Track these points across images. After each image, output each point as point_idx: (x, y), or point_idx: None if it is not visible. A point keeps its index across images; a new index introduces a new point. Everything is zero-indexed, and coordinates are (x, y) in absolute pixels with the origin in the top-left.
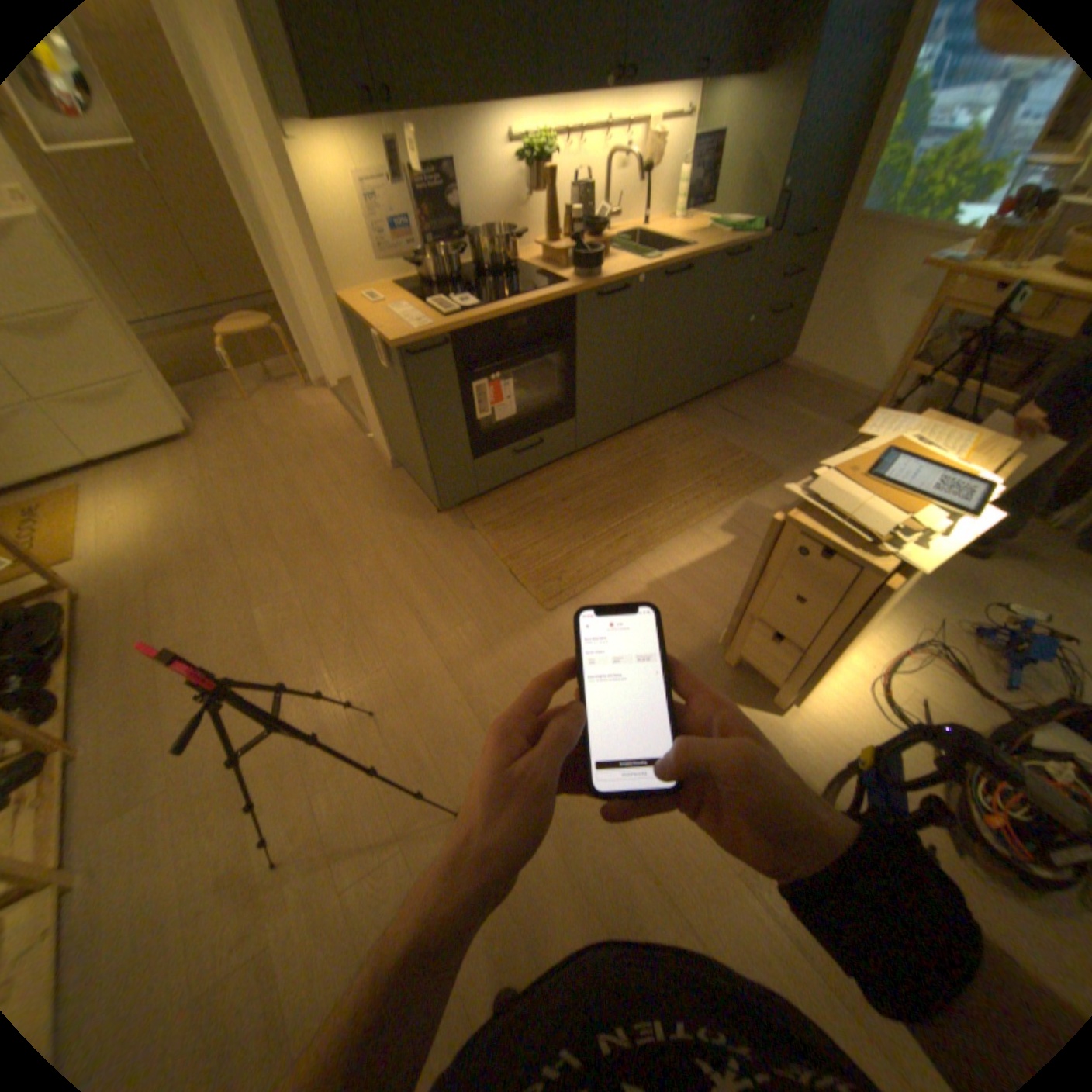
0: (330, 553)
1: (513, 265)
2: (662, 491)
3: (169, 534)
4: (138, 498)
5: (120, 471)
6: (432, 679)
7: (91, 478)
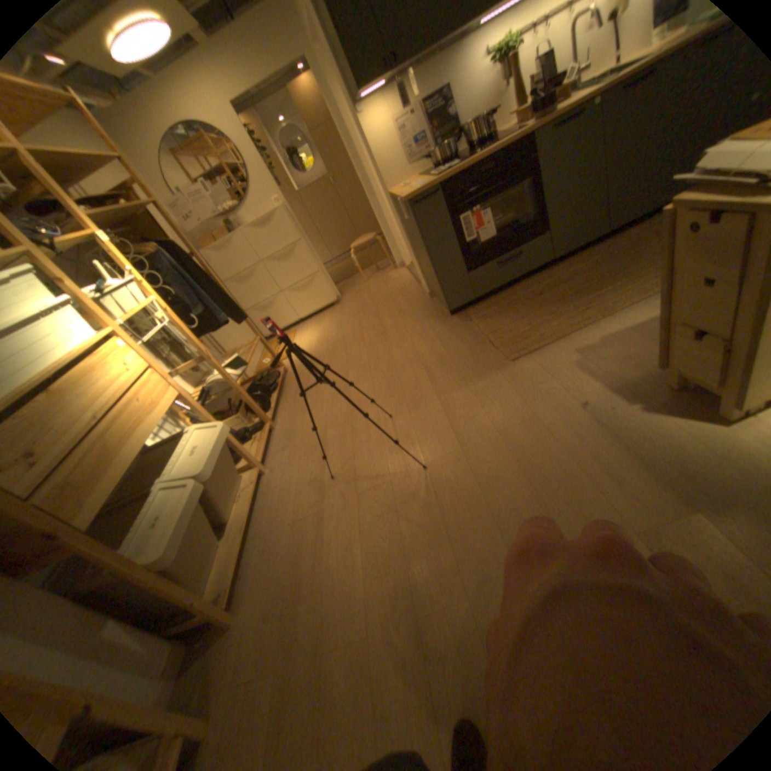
0: (387, 342)
1: (495, 134)
2: (634, 271)
3: (322, 342)
4: (314, 330)
5: (311, 320)
6: (426, 399)
7: (300, 325)
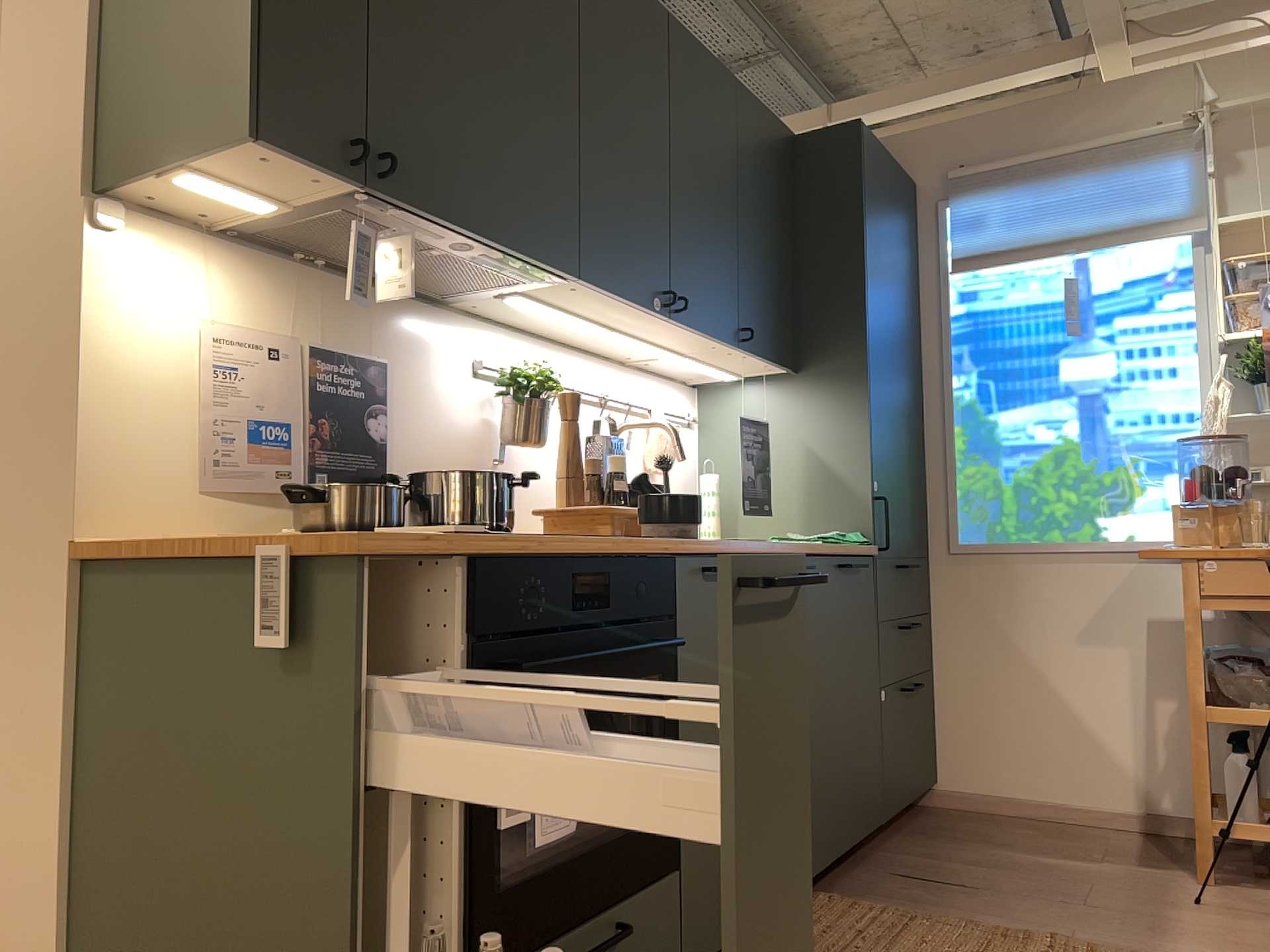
0: None
1: None
2: None
3: None
4: None
5: None
6: None
7: None
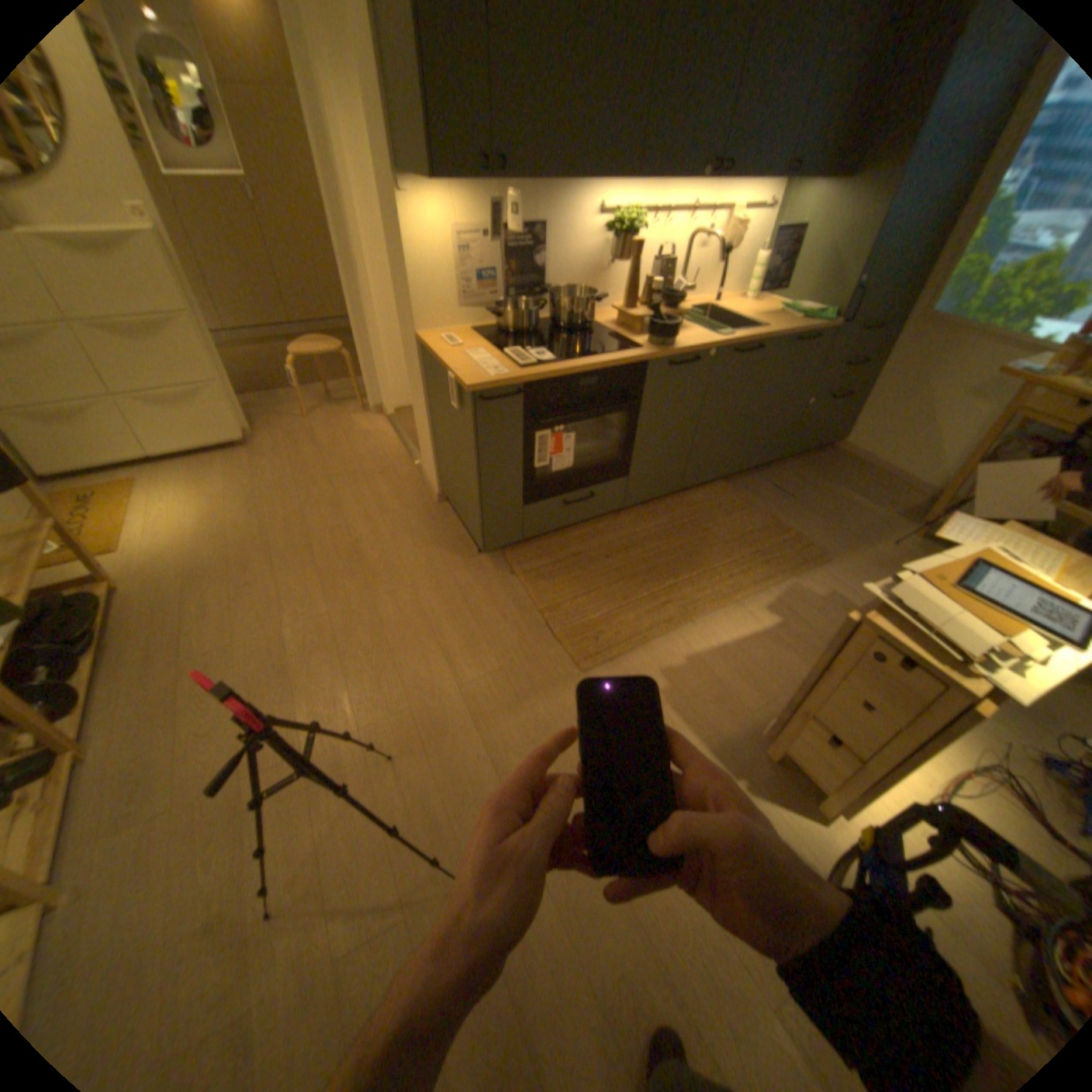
0: (367, 580)
1: (588, 324)
2: (708, 561)
3: (214, 538)
4: (190, 499)
5: (177, 470)
6: (457, 728)
7: (149, 473)
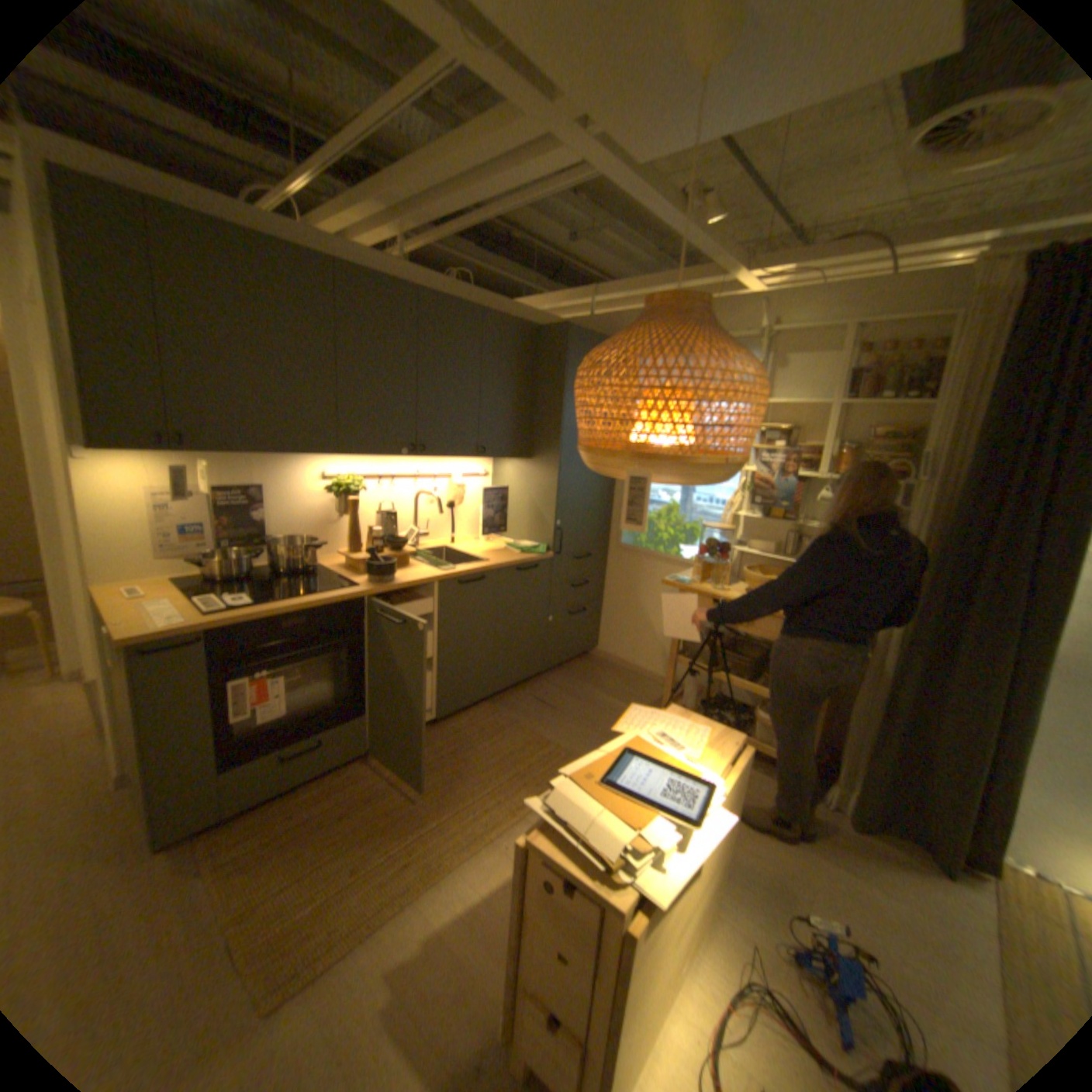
0: None
1: (315, 569)
2: (463, 798)
3: None
4: None
5: None
6: None
7: None
